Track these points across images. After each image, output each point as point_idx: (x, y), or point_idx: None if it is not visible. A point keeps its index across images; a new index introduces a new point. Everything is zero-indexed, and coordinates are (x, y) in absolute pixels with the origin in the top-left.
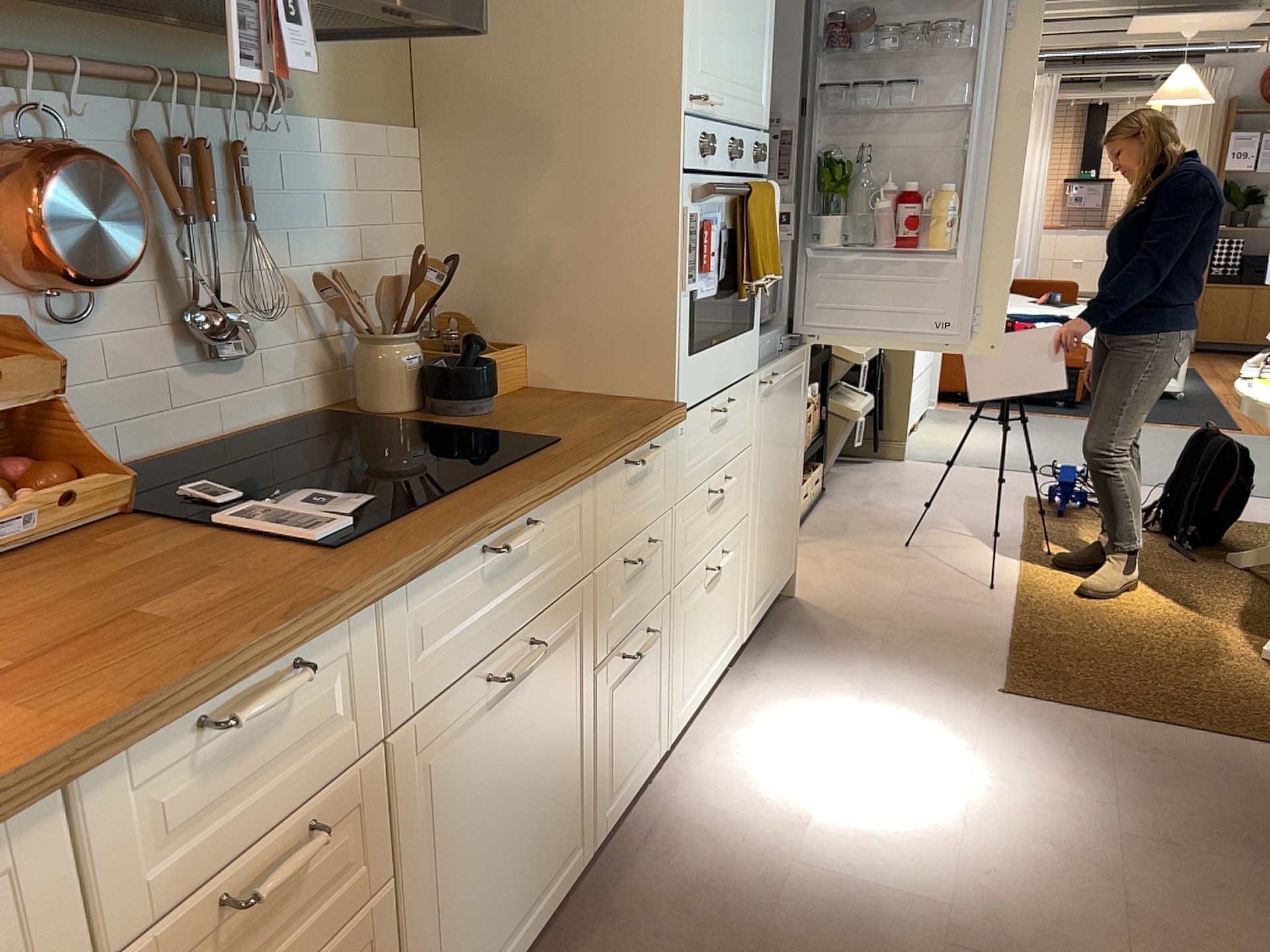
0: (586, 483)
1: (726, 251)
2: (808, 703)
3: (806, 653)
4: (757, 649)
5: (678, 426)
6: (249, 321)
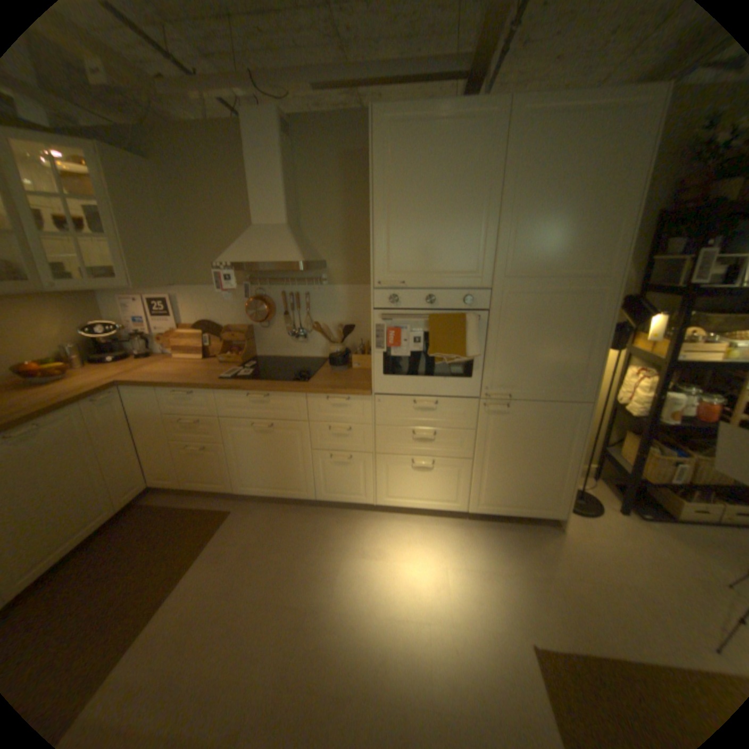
0: (299, 395)
1: (419, 341)
2: (456, 551)
3: (505, 545)
4: (493, 526)
5: (375, 398)
6: (310, 333)
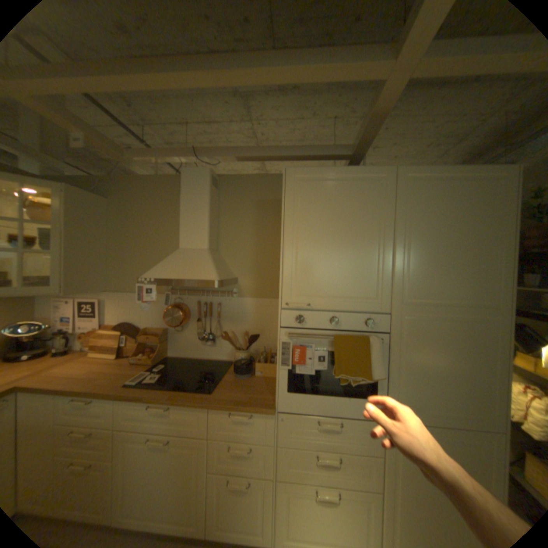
0: (201, 410)
1: (324, 360)
2: None
3: None
4: None
5: (278, 417)
6: (219, 338)
